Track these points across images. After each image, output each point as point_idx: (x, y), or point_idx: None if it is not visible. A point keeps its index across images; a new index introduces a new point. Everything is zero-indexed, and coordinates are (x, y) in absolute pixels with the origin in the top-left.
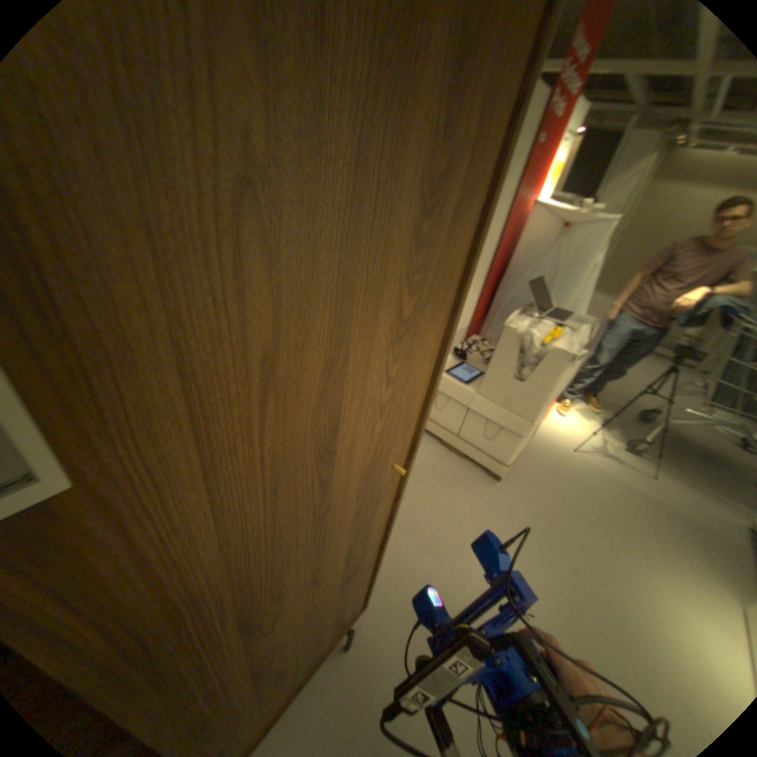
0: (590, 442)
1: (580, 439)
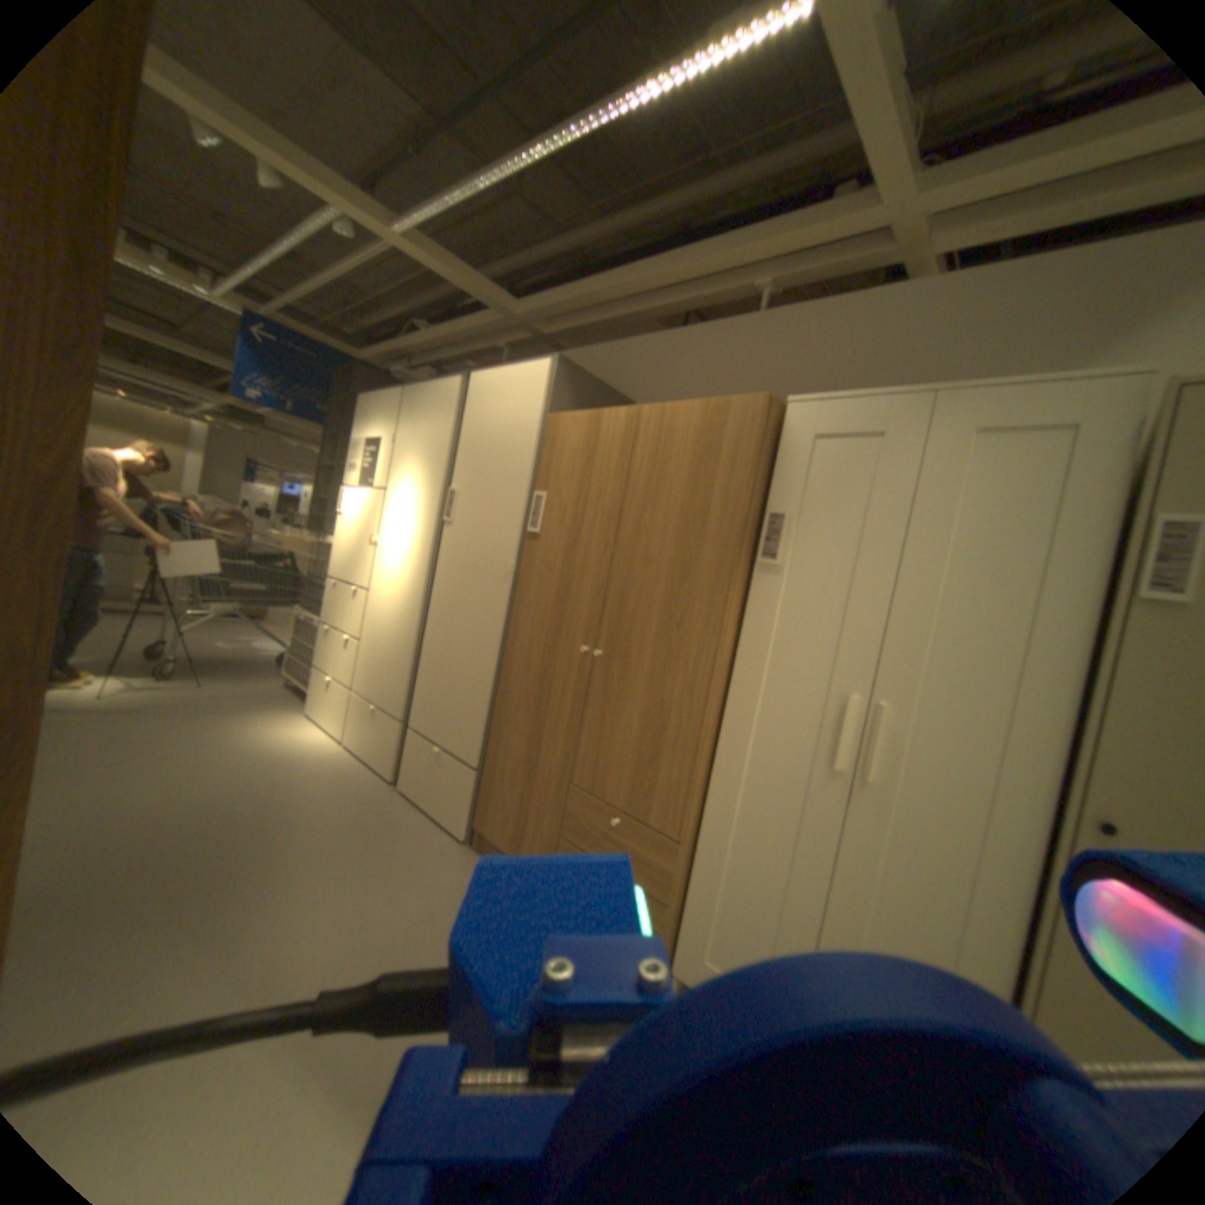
0: (106, 691)
1: (92, 693)
